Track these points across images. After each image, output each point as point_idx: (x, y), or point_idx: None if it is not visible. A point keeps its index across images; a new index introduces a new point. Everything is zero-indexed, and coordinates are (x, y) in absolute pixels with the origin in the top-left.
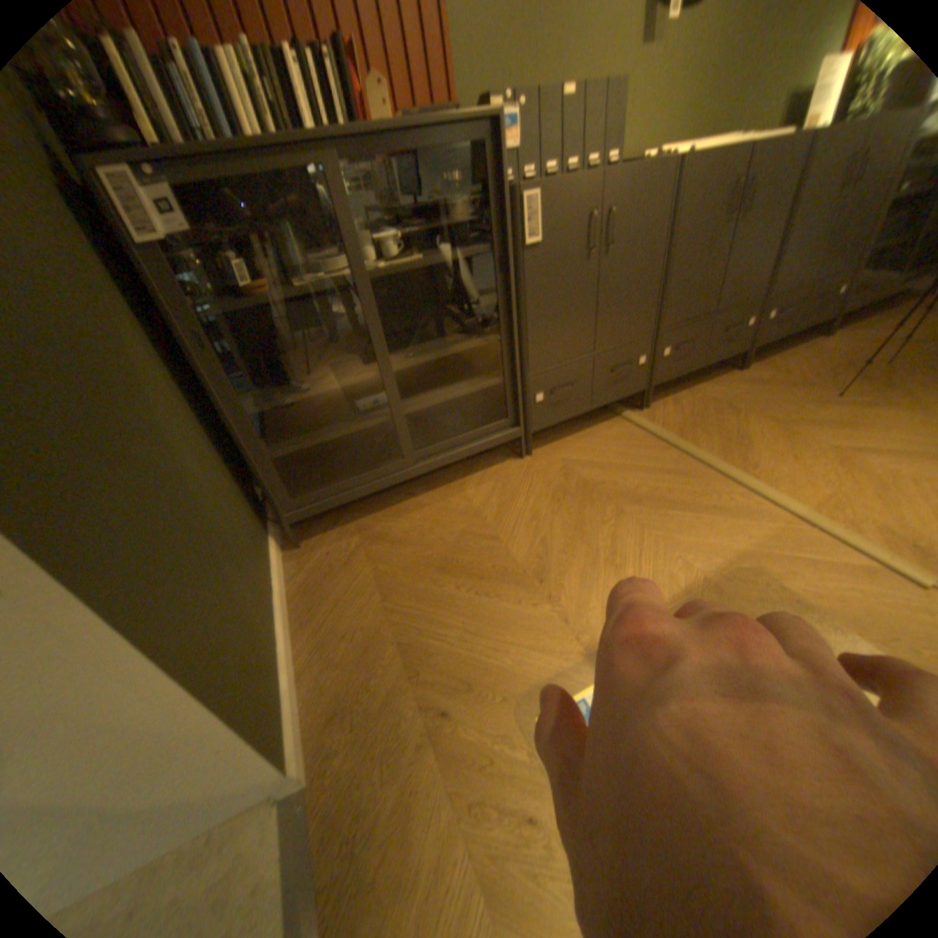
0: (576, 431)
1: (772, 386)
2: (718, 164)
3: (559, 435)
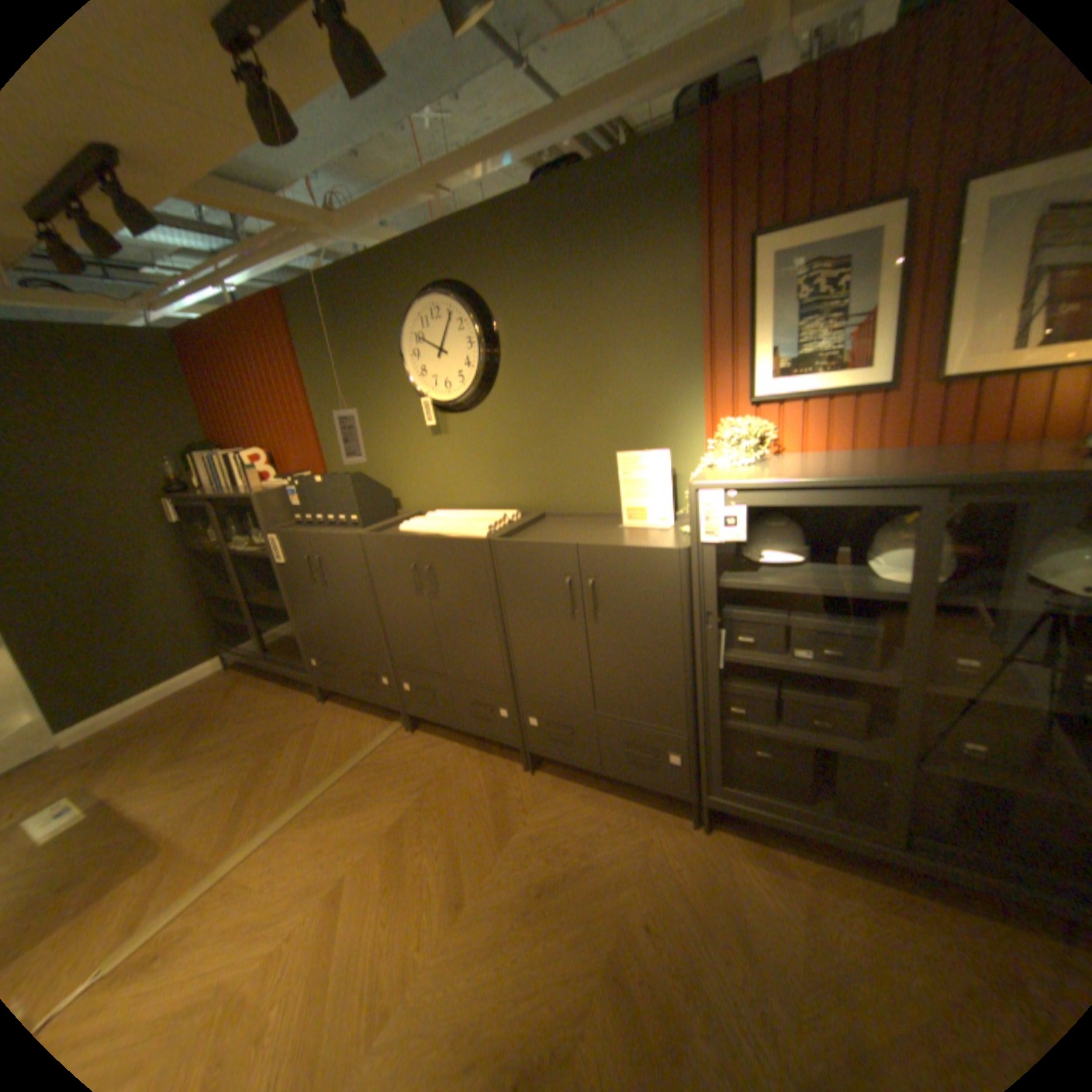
0: (362, 710)
1: (485, 804)
2: (388, 549)
3: (355, 705)
